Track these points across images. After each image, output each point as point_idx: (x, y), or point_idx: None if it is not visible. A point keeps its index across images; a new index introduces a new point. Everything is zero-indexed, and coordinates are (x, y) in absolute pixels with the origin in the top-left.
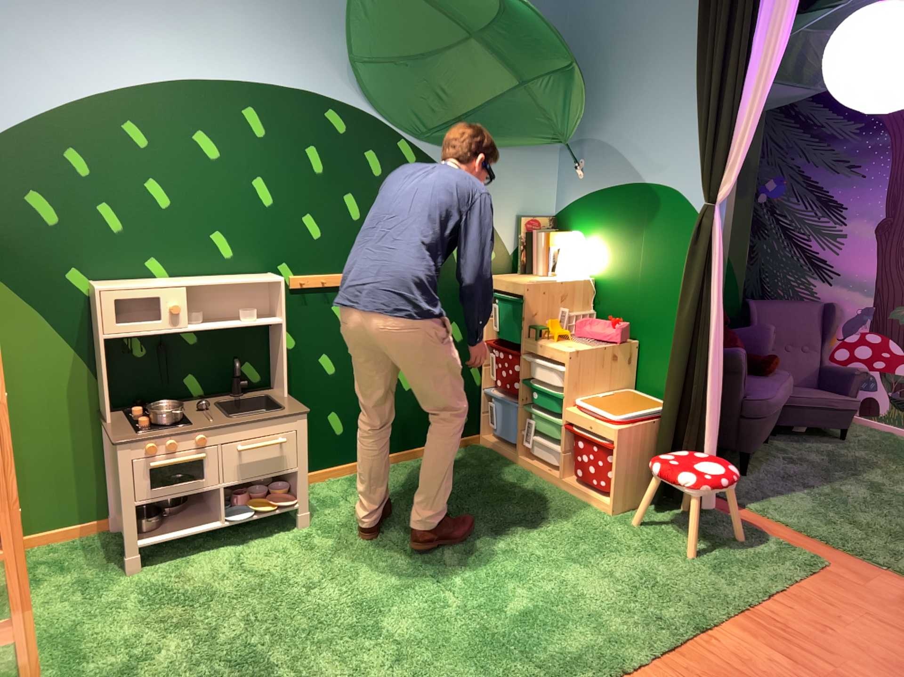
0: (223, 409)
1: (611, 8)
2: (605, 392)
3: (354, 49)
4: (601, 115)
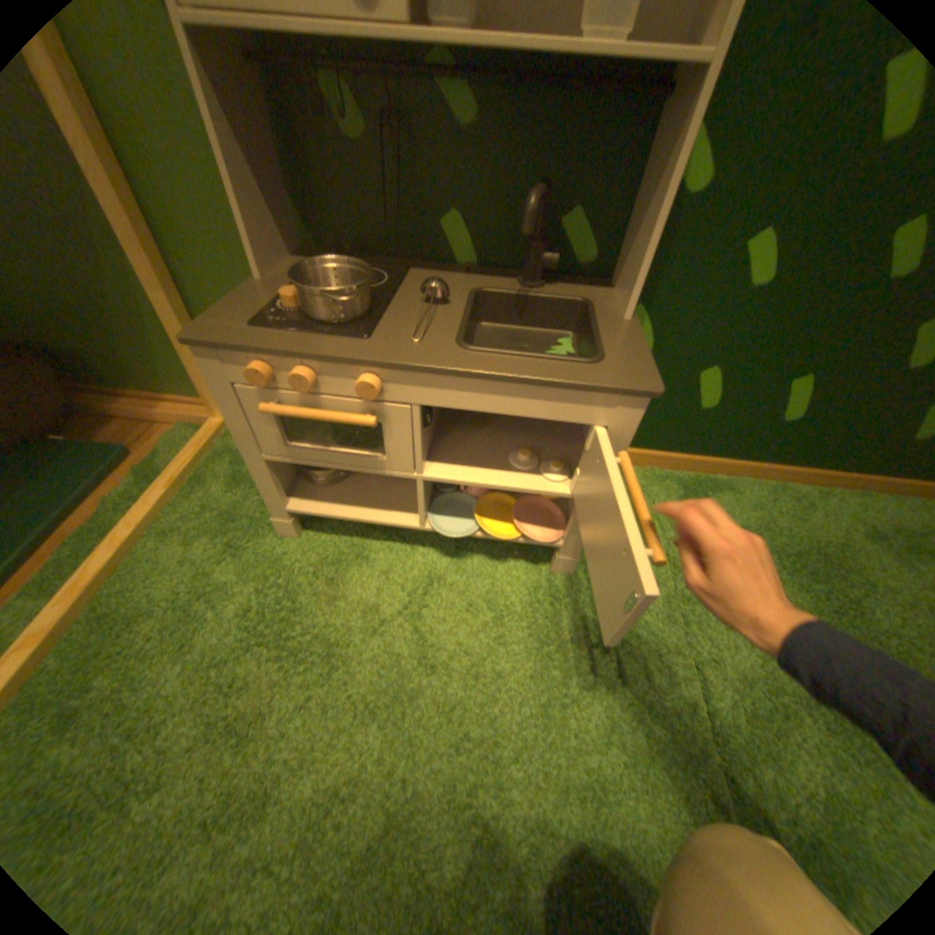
0: (489, 312)
1: None
2: None
3: None
4: None
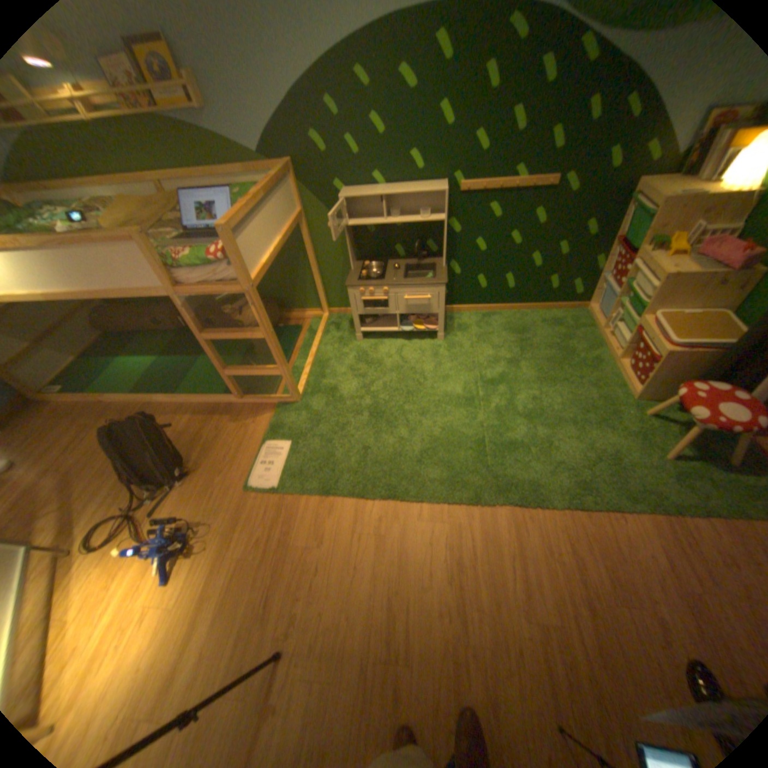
0: (409, 270)
1: None
2: (694, 309)
3: None
4: None
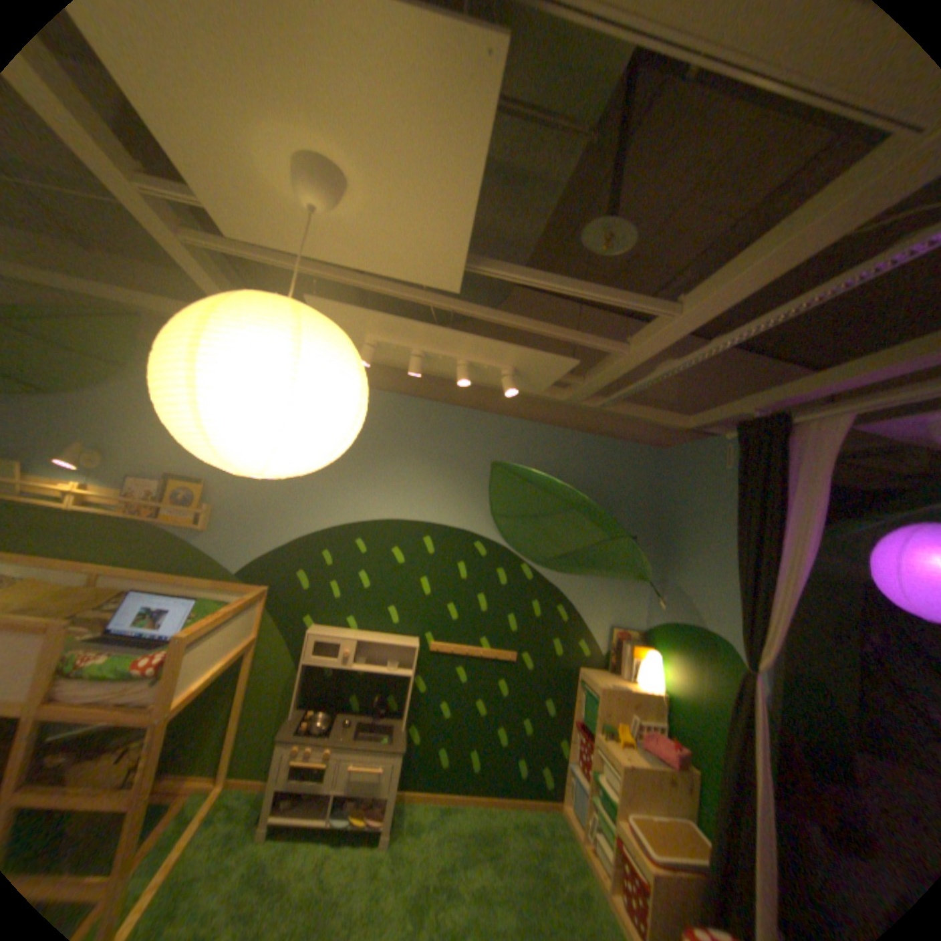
0: (362, 731)
1: (687, 494)
2: (662, 817)
3: (493, 510)
4: (678, 567)
